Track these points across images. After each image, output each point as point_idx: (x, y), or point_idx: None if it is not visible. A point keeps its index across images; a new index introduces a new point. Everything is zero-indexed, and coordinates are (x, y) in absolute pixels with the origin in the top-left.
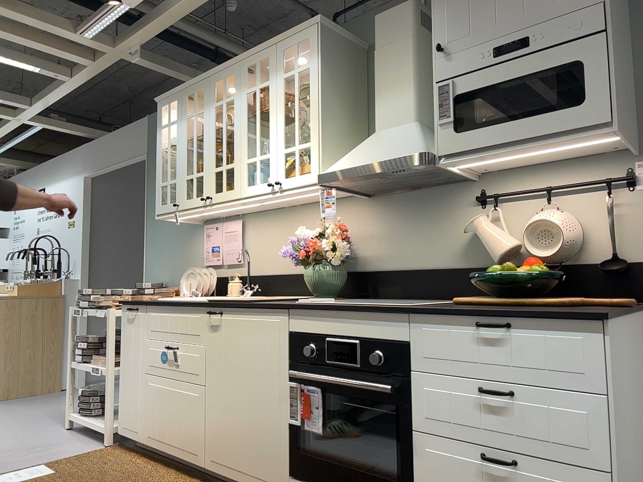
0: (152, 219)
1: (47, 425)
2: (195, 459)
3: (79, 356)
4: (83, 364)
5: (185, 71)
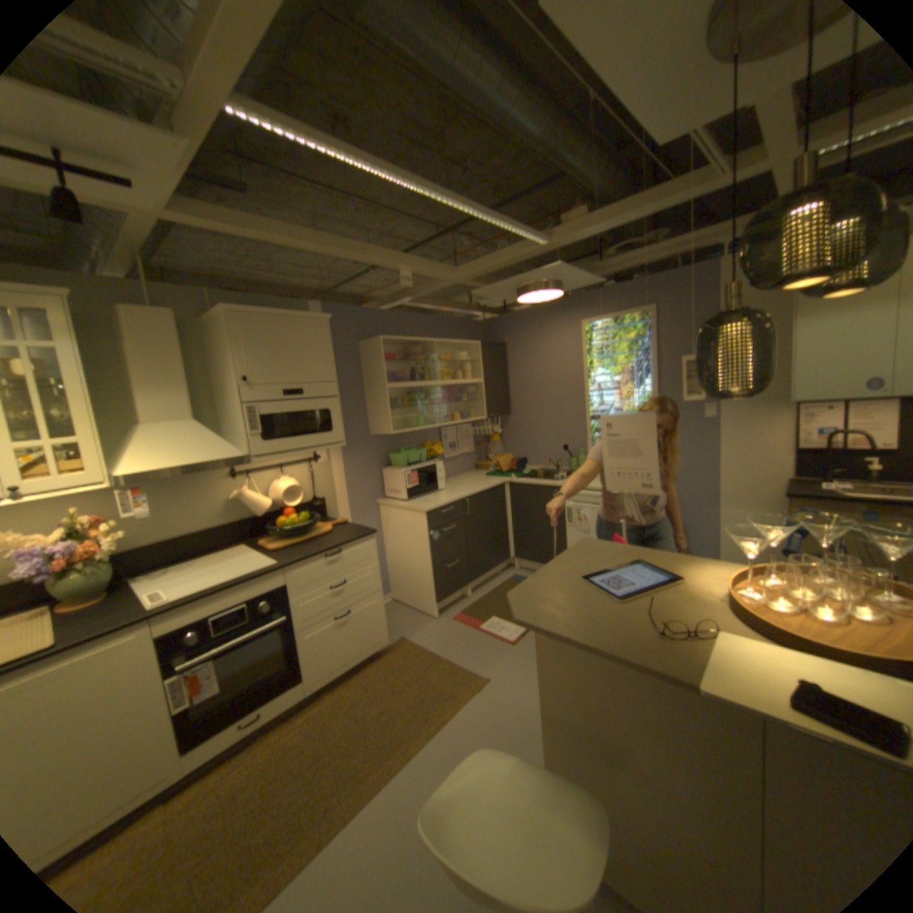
0: None
1: None
2: None
3: None
4: None
5: None
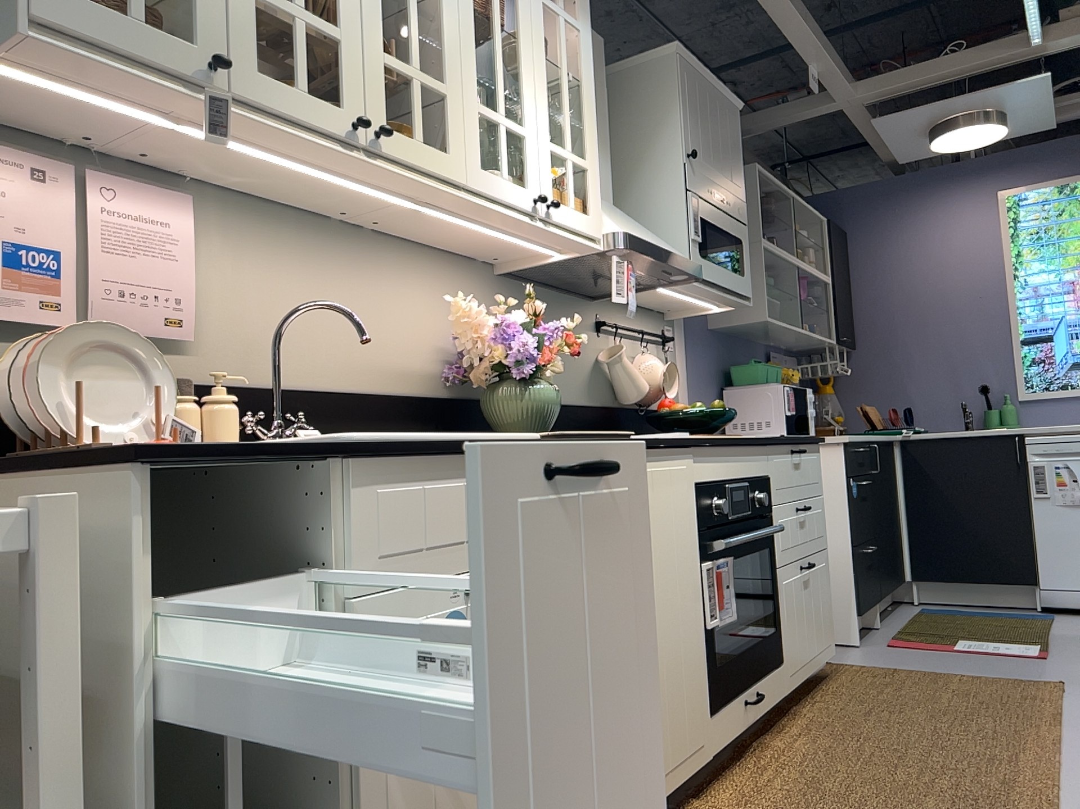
0: None
1: None
2: None
3: None
4: None
5: None
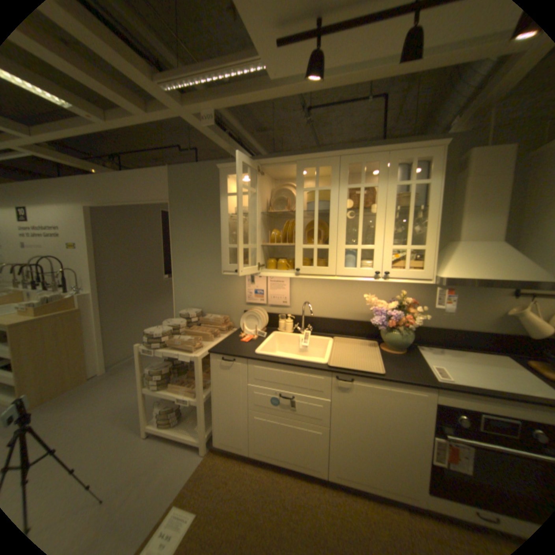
0: (179, 258)
1: (118, 437)
2: (318, 475)
3: (151, 386)
4: (158, 393)
5: (223, 136)
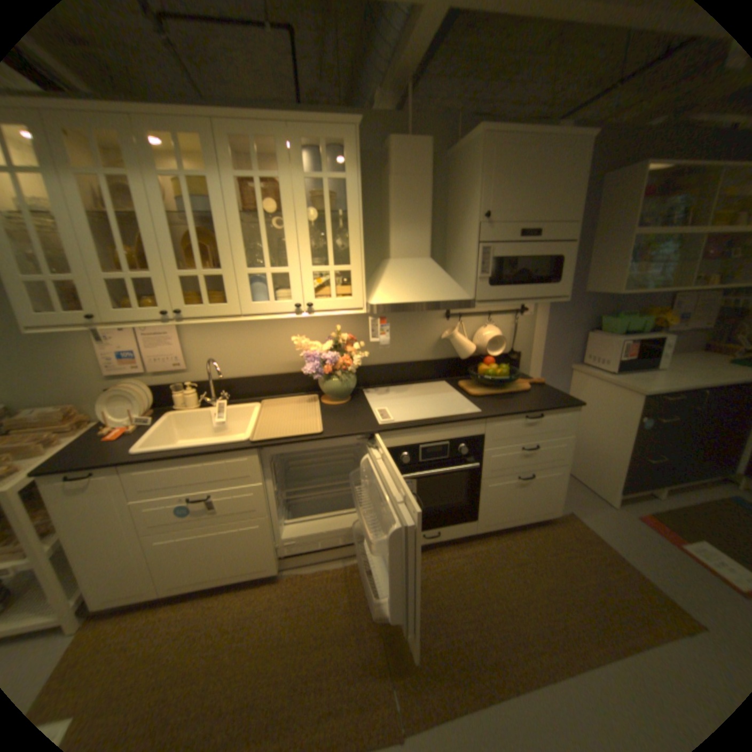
0: None
1: None
2: (264, 574)
3: None
4: None
5: None
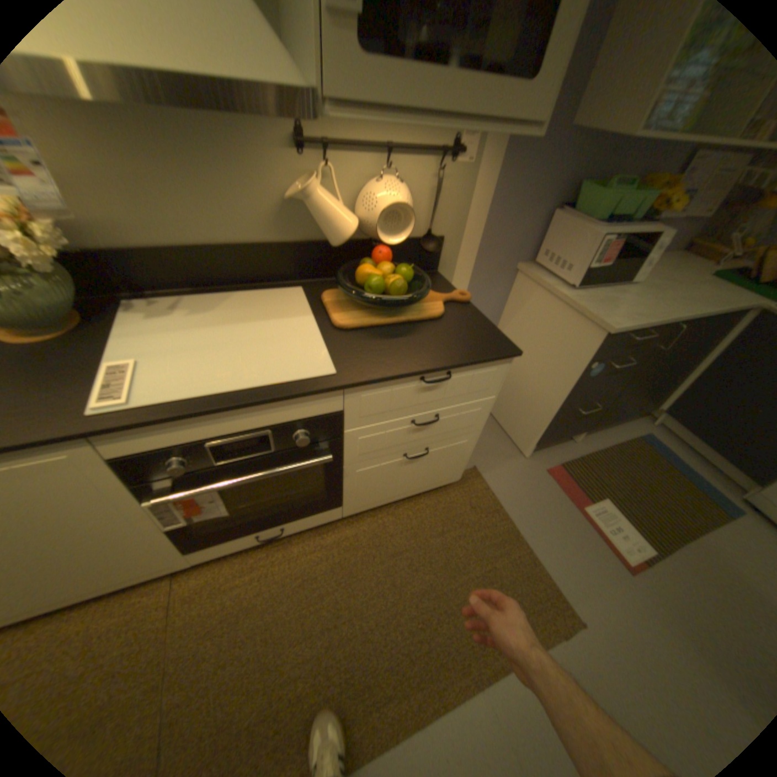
0: None
1: None
2: None
3: None
4: None
5: None
